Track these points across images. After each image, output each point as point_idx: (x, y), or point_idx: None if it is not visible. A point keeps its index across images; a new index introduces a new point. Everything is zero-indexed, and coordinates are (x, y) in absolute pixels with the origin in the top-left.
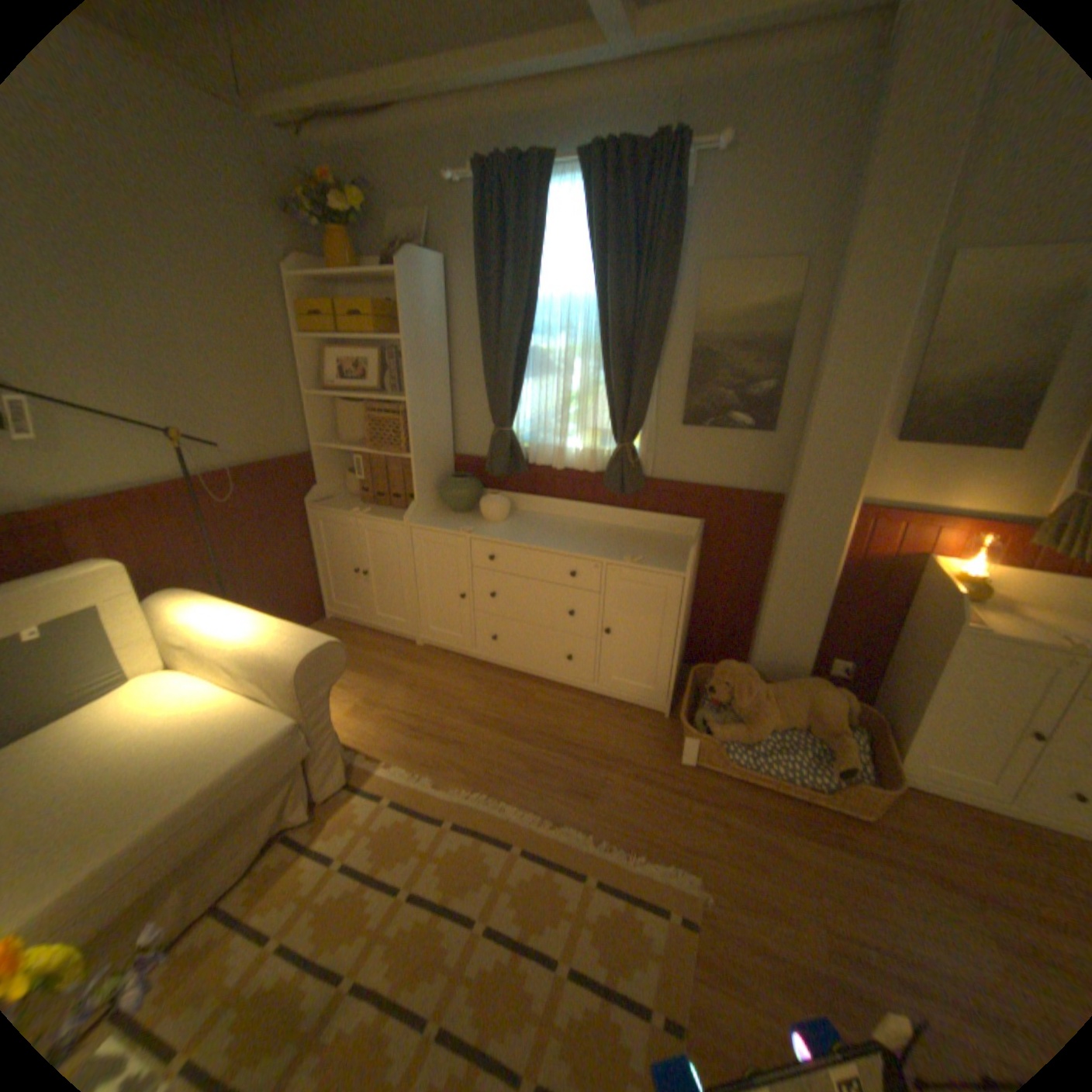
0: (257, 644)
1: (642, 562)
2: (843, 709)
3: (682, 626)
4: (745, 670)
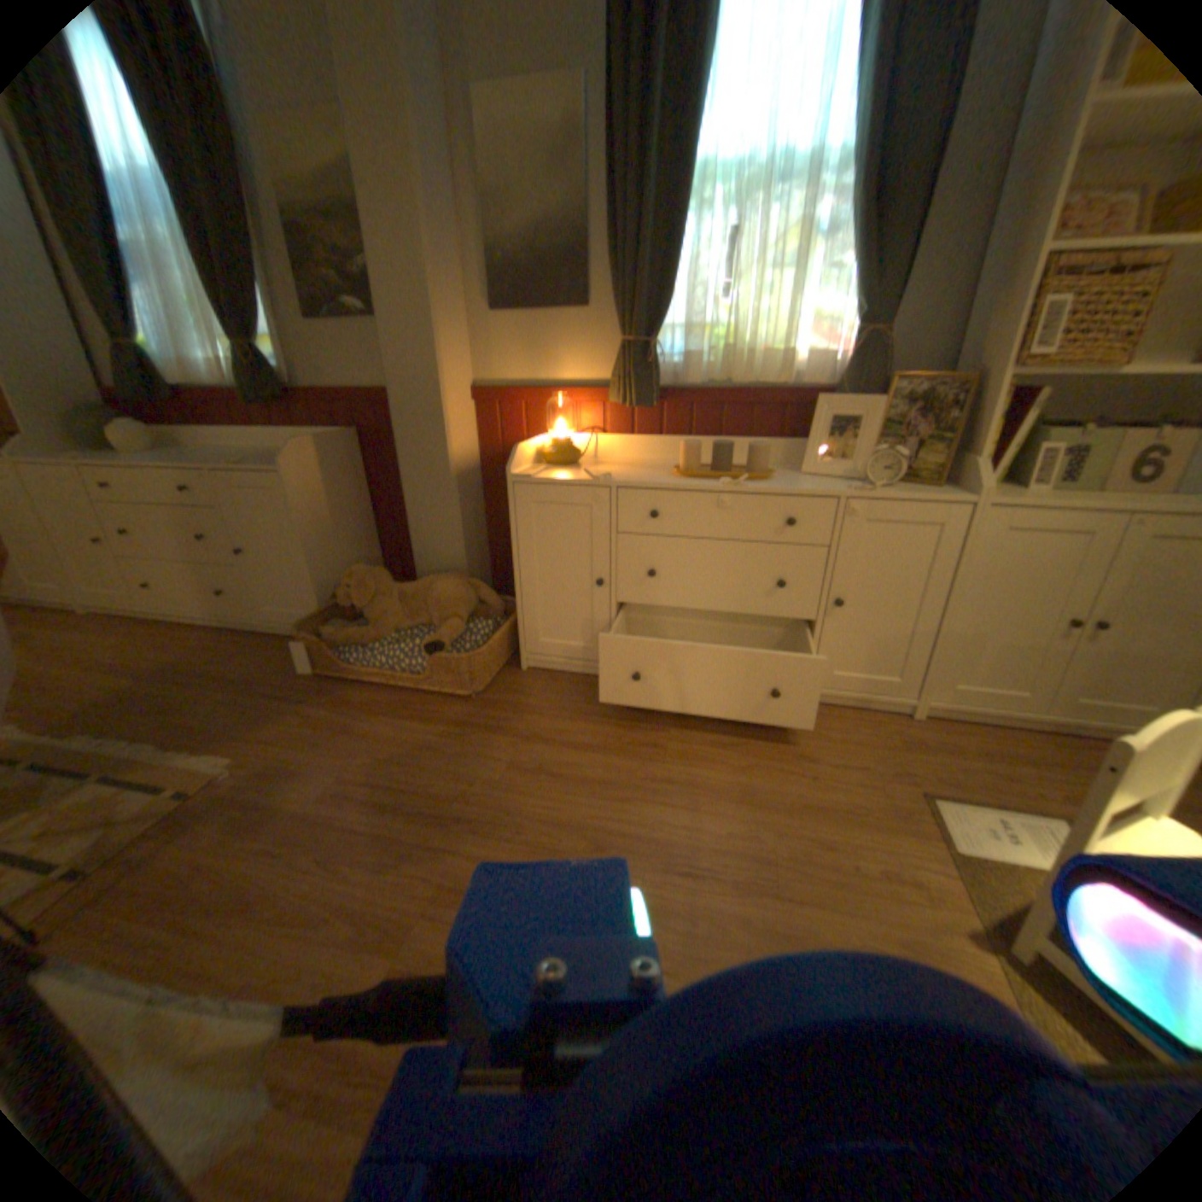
0: None
1: (247, 464)
2: (462, 594)
3: (310, 534)
4: (372, 570)
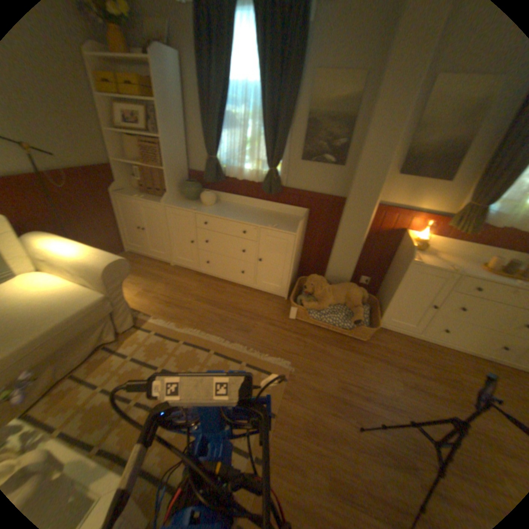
0: (83, 259)
1: (277, 227)
2: (360, 296)
3: (294, 258)
4: (320, 278)
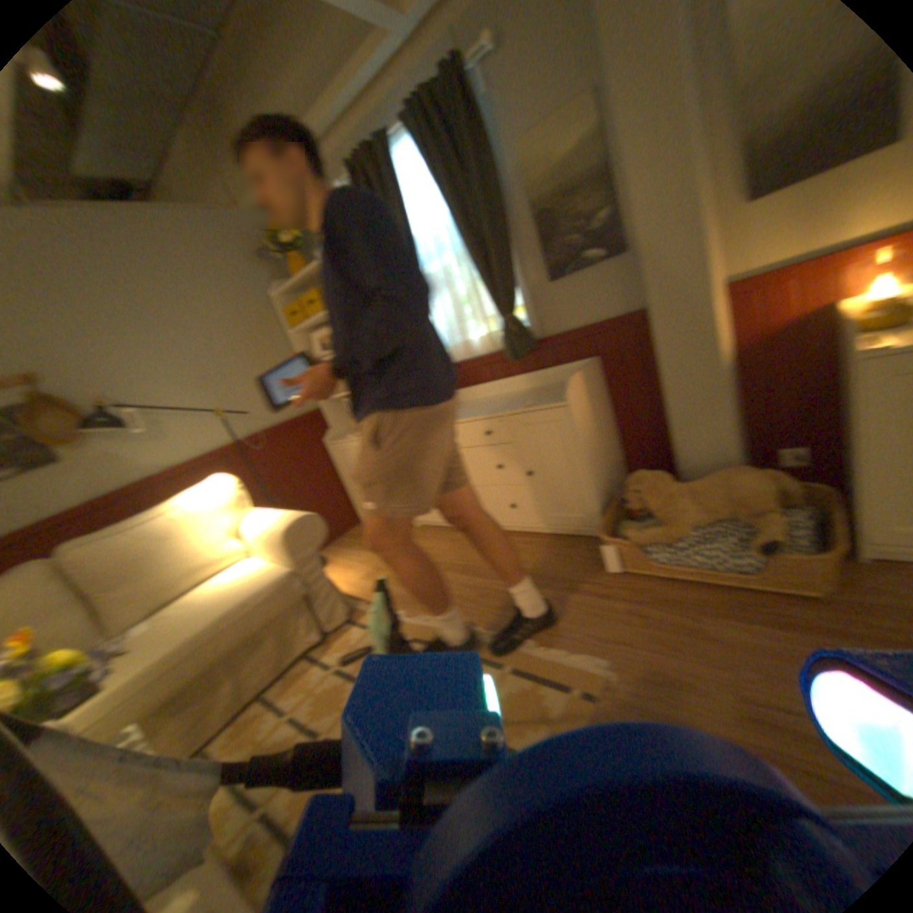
0: (268, 525)
1: (535, 404)
2: (767, 486)
3: (589, 450)
4: (655, 474)
